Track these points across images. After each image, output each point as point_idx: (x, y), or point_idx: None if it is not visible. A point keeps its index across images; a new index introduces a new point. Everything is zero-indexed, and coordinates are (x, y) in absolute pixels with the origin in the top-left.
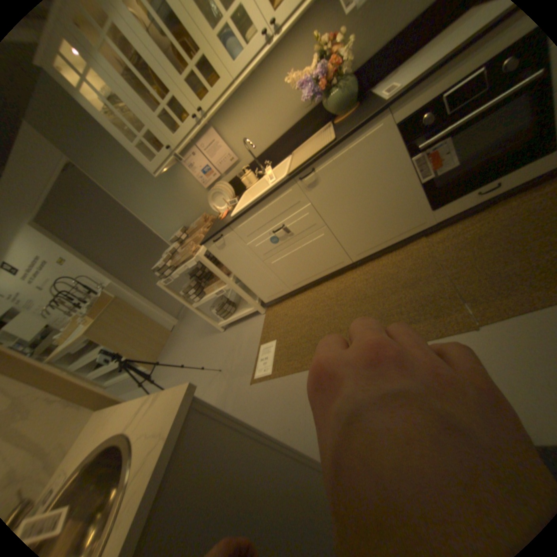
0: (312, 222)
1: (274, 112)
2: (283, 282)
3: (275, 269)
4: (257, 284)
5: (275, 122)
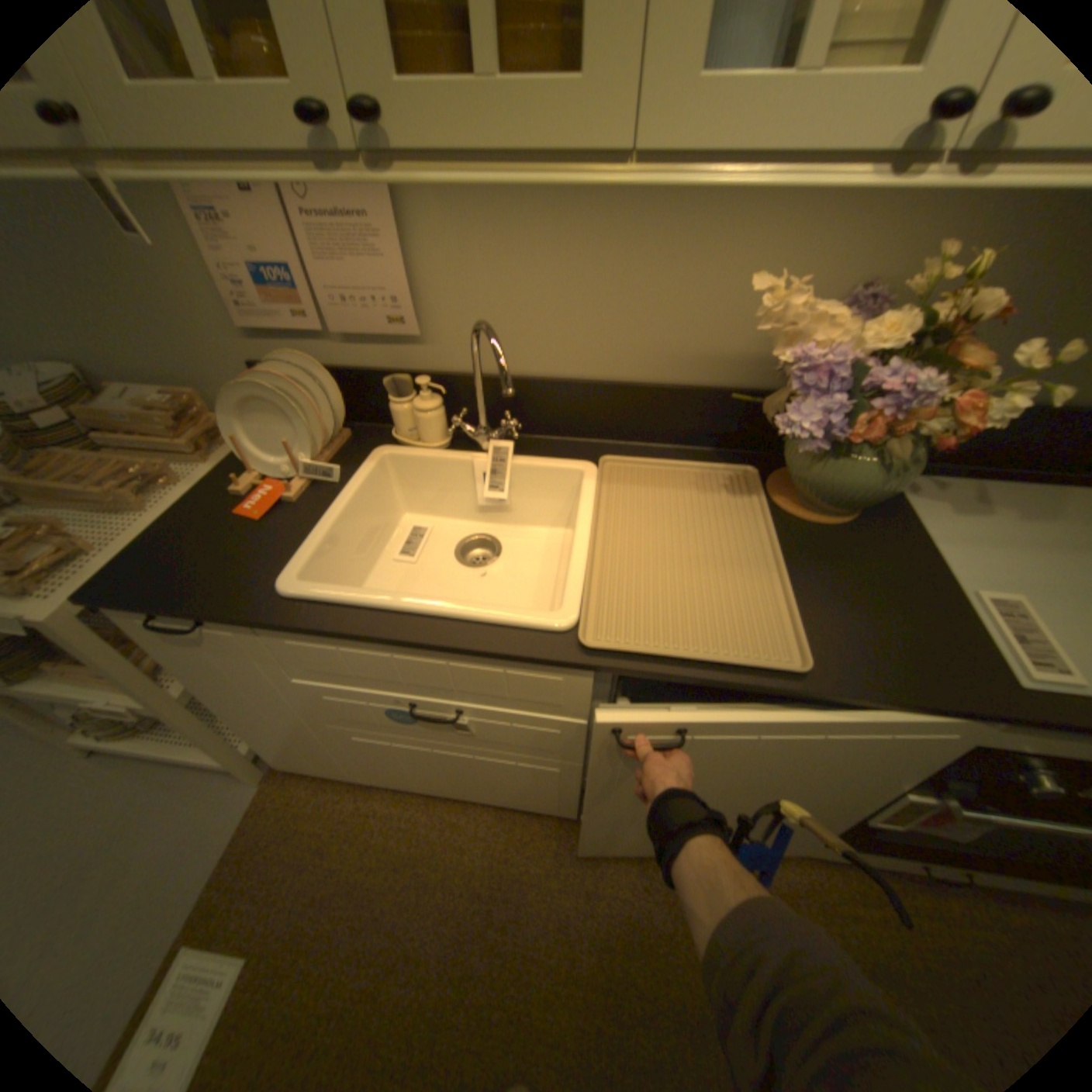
0: (551, 747)
1: (630, 308)
2: (359, 769)
3: (355, 749)
4: (272, 743)
5: (610, 333)
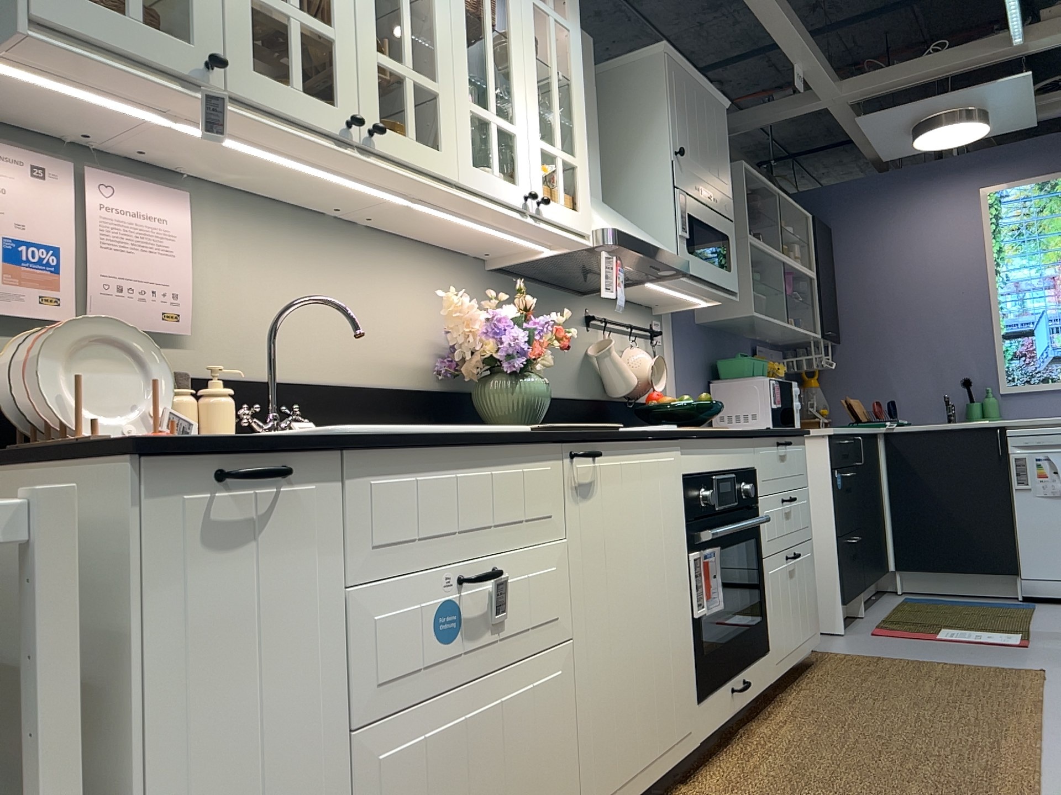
0: (552, 607)
1: (349, 326)
2: None
3: None
4: None
5: (339, 344)
